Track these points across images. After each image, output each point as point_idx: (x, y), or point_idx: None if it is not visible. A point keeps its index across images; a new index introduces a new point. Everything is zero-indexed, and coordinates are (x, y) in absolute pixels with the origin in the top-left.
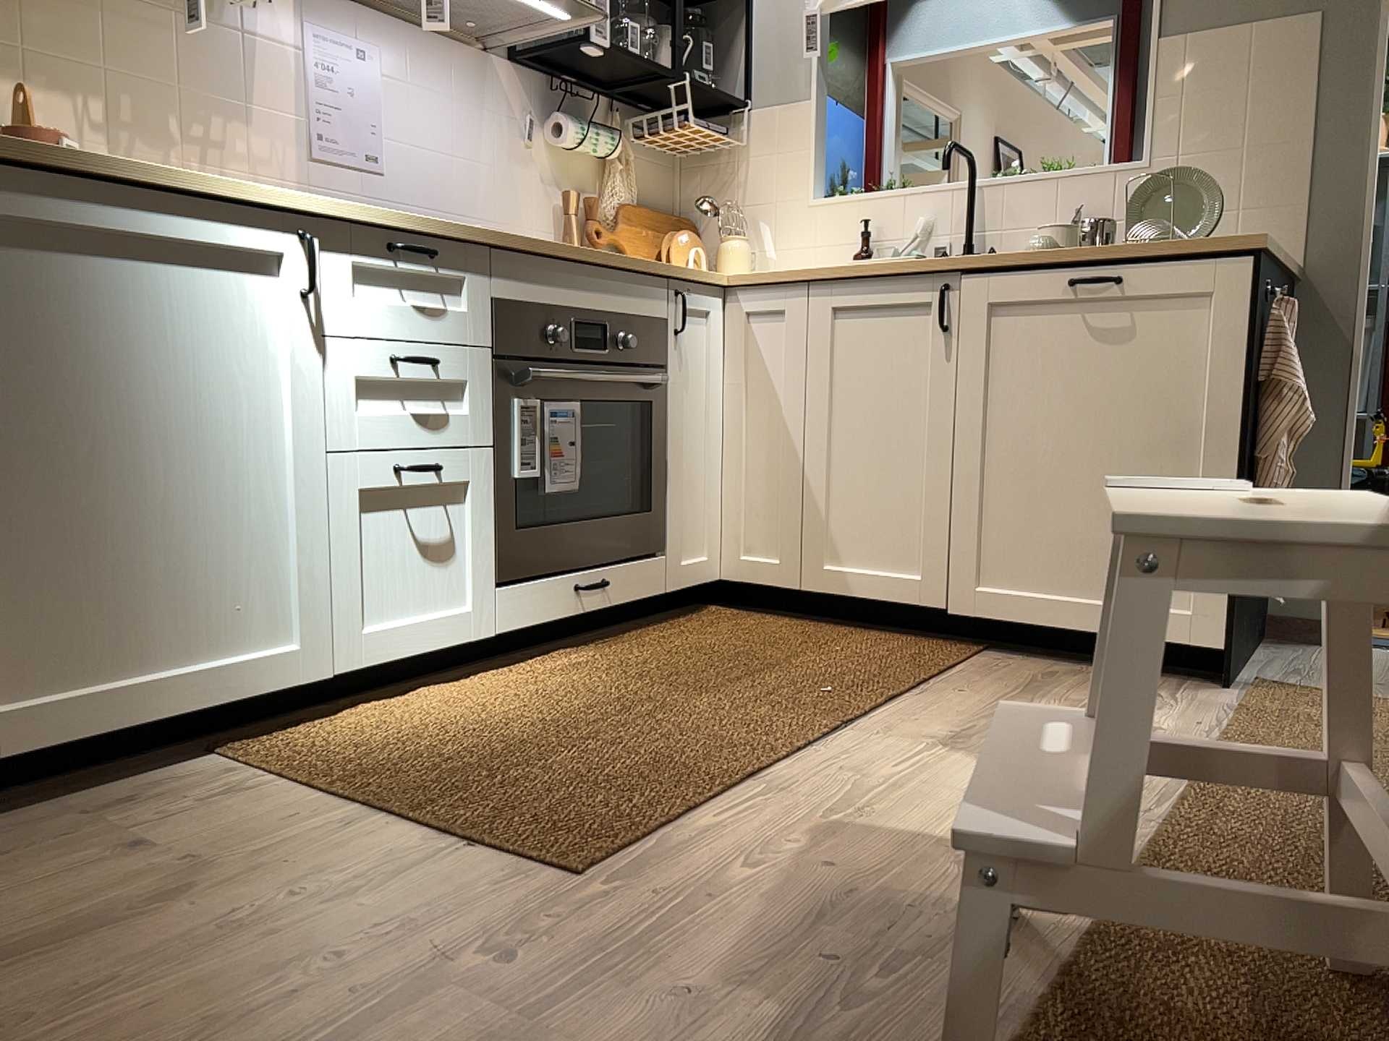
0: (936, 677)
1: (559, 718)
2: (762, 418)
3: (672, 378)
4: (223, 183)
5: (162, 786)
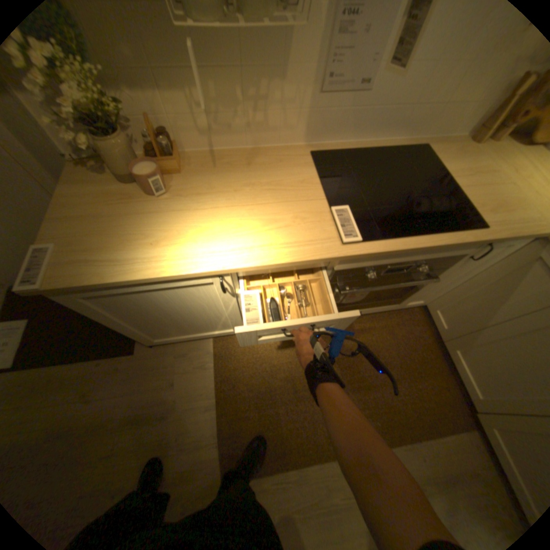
0: (425, 447)
1: (290, 382)
2: (493, 294)
3: (450, 270)
4: (173, 272)
5: (191, 356)
